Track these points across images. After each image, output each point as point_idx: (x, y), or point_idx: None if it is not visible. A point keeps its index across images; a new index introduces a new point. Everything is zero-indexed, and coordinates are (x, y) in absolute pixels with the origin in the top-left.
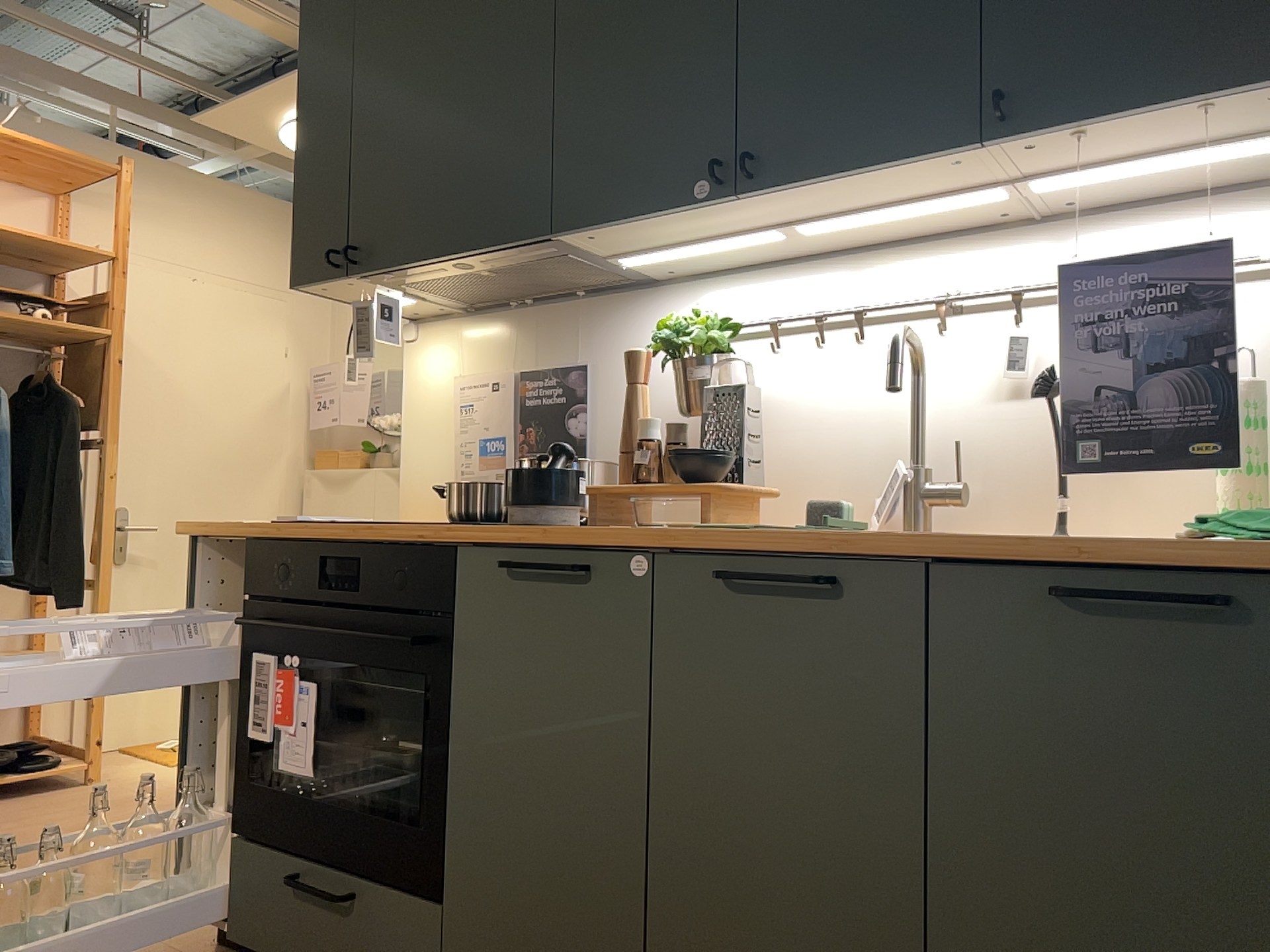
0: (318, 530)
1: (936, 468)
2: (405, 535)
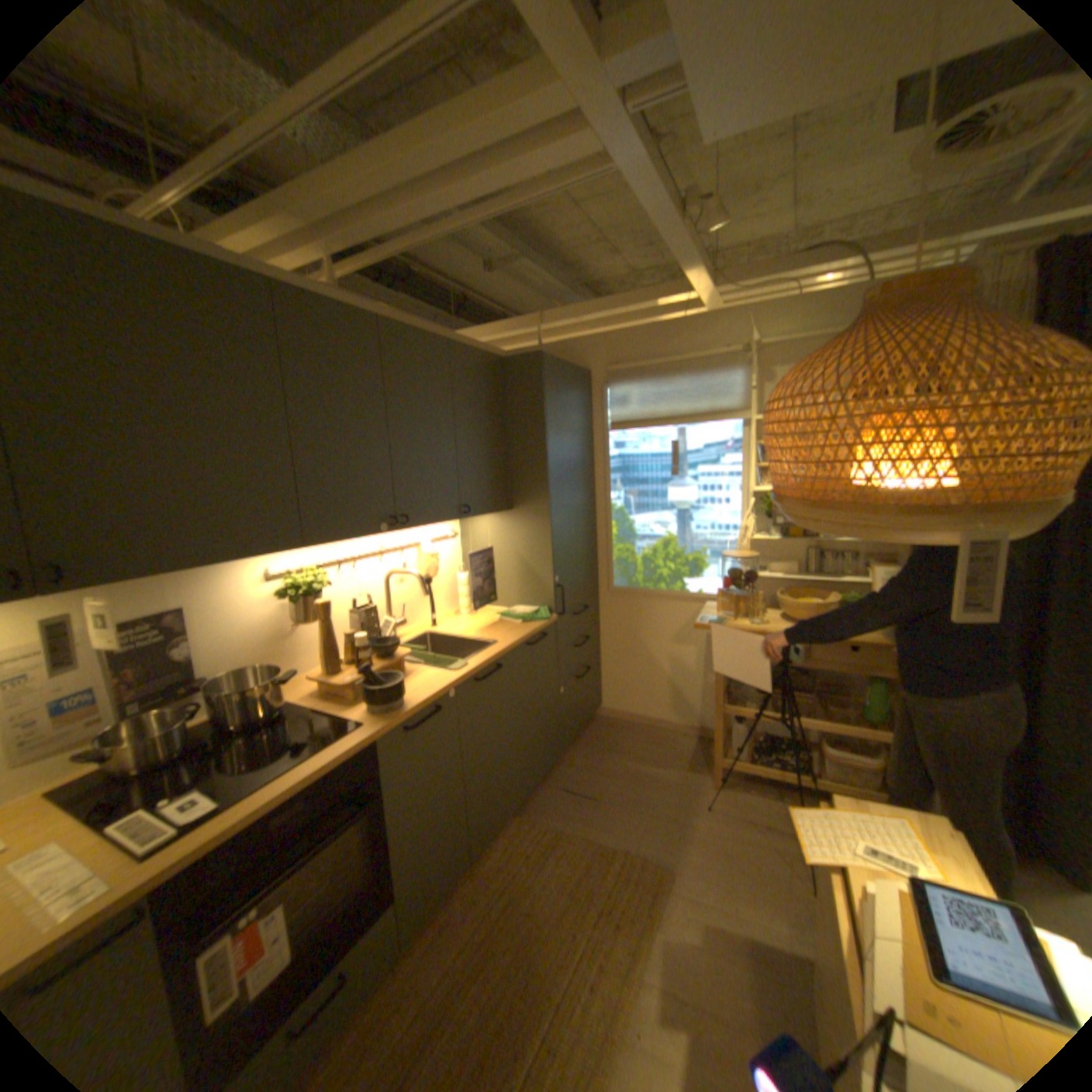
0: (244, 814)
1: (390, 616)
2: (334, 759)
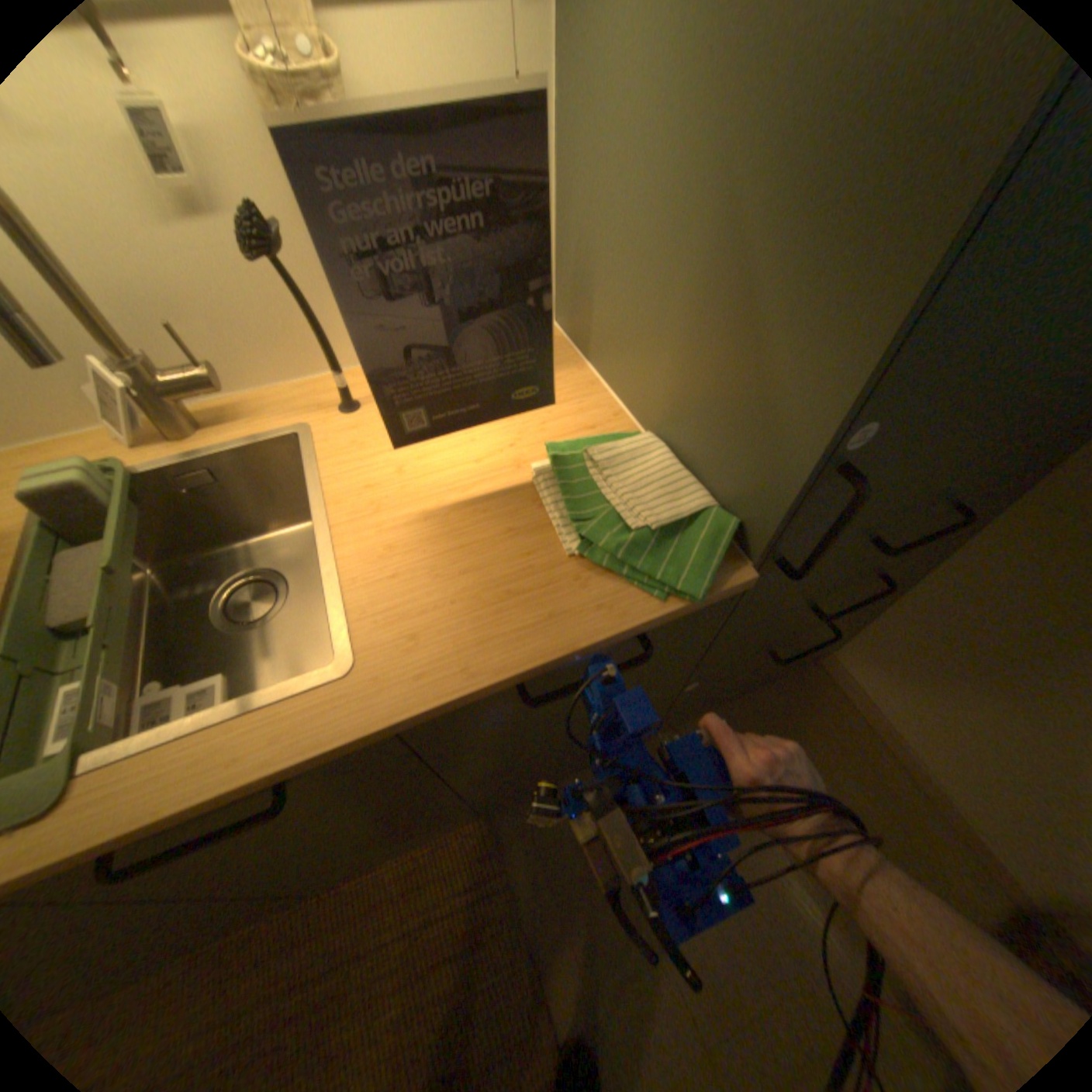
0: None
1: (145, 347)
2: None
